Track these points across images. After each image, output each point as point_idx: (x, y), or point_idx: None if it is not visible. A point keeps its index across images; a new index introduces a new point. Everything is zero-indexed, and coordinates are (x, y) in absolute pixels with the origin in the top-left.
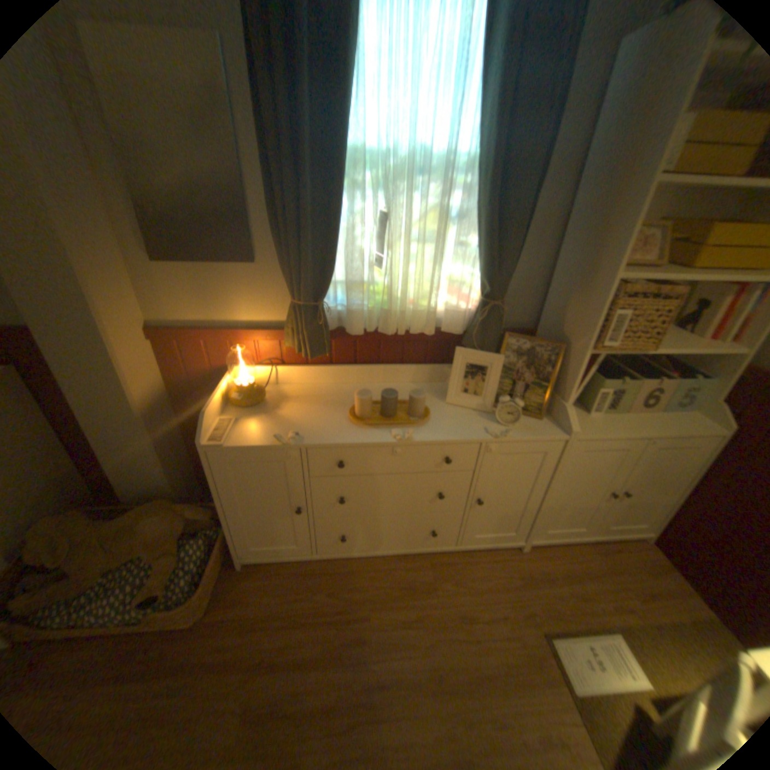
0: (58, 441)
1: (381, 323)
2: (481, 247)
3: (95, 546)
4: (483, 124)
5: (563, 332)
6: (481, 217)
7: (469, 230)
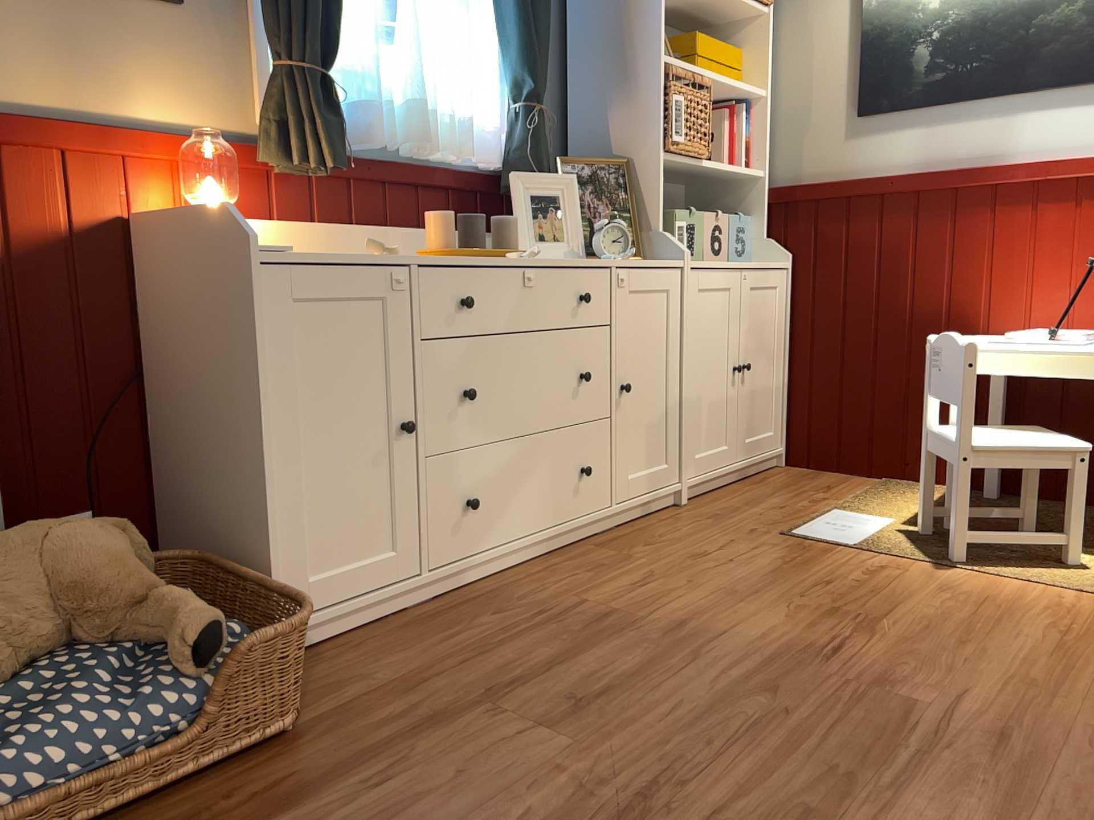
0: None
1: (398, 137)
2: (509, 31)
3: None
4: None
5: (615, 153)
6: None
7: (482, 15)
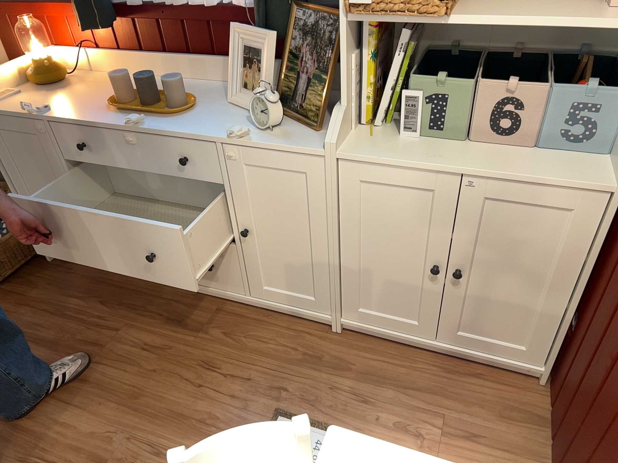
0: None
1: None
2: None
3: None
4: None
5: None
6: None
7: None
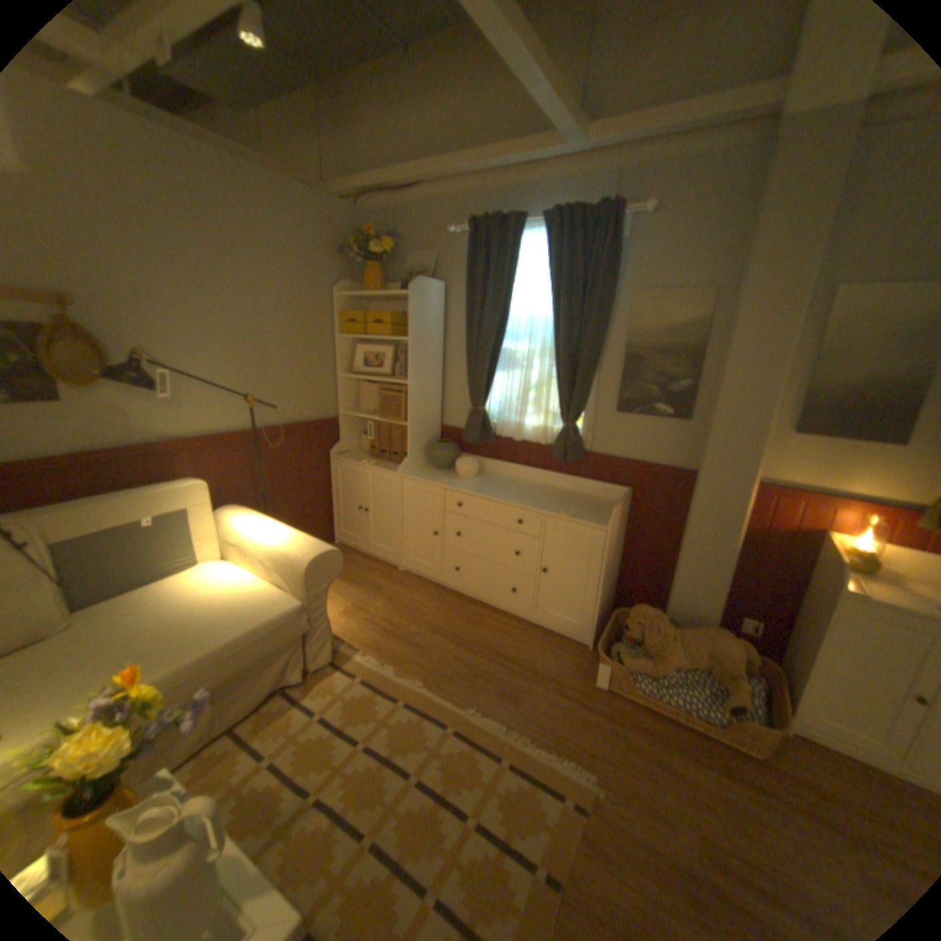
0: (621, 552)
1: None
2: None
3: (677, 644)
4: None
5: None
6: None
7: None
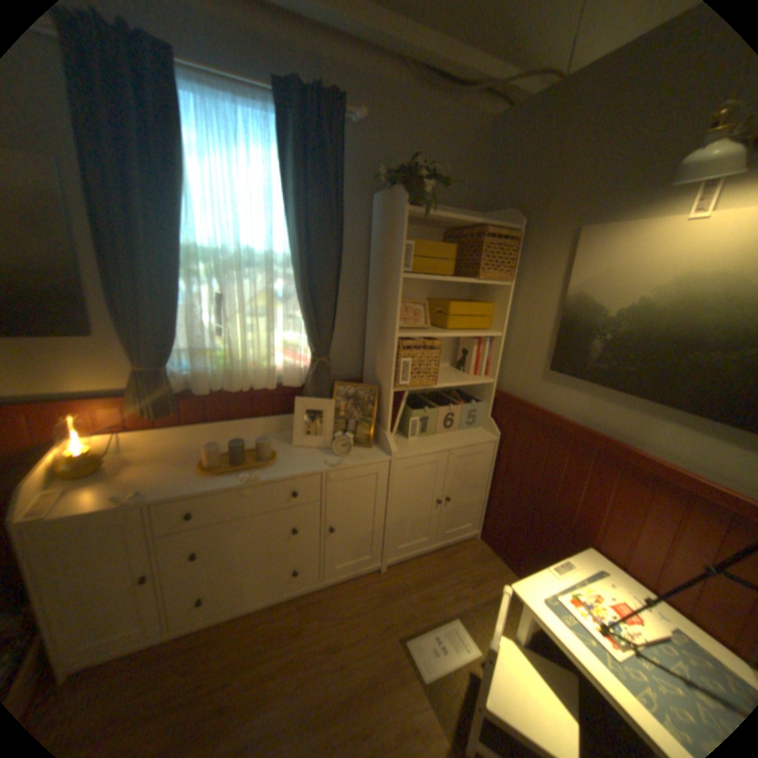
0: None
1: (225, 383)
2: (303, 319)
3: None
4: (290, 236)
5: (376, 378)
6: (299, 298)
7: (293, 307)
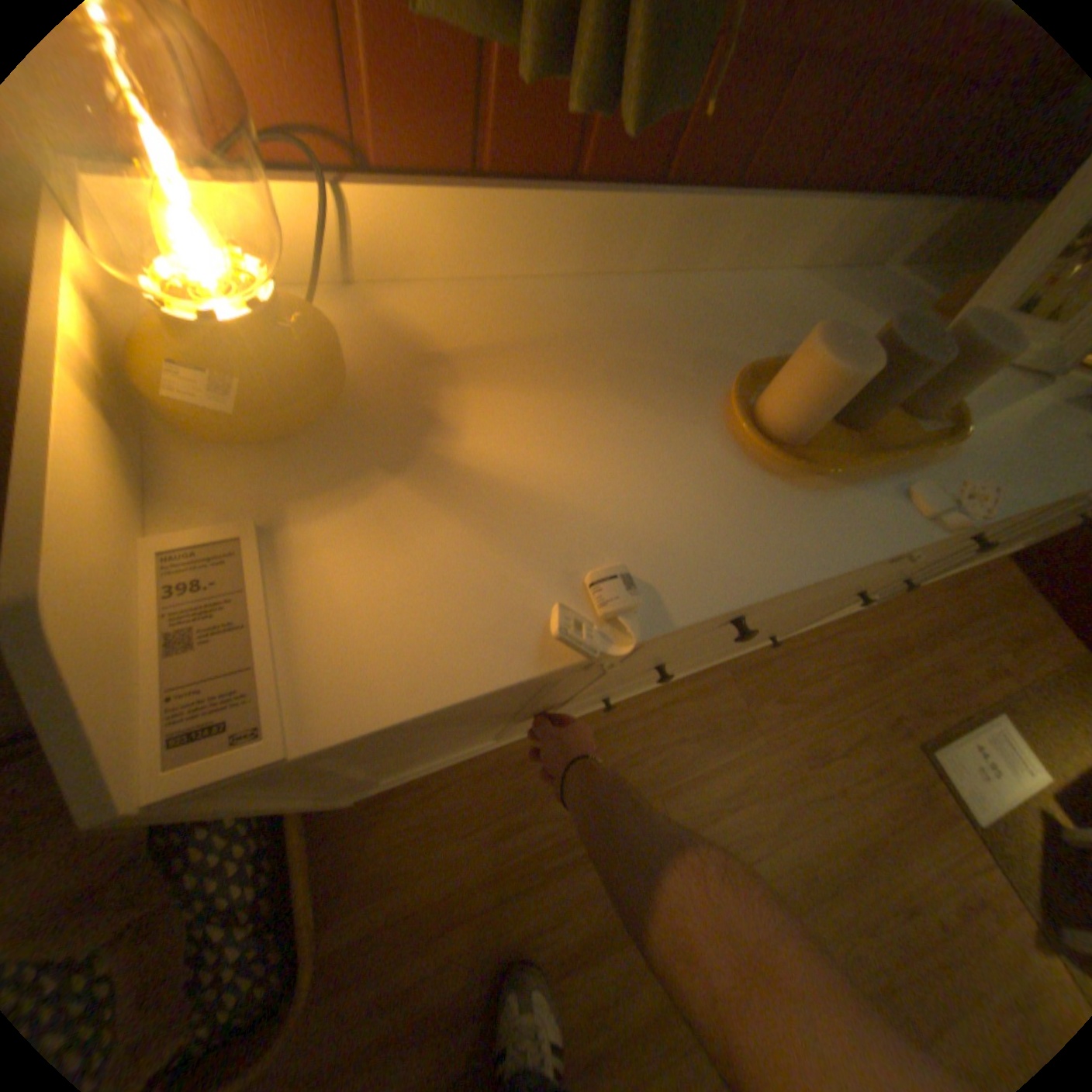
0: None
1: None
2: None
3: None
4: None
5: None
6: None
7: None
